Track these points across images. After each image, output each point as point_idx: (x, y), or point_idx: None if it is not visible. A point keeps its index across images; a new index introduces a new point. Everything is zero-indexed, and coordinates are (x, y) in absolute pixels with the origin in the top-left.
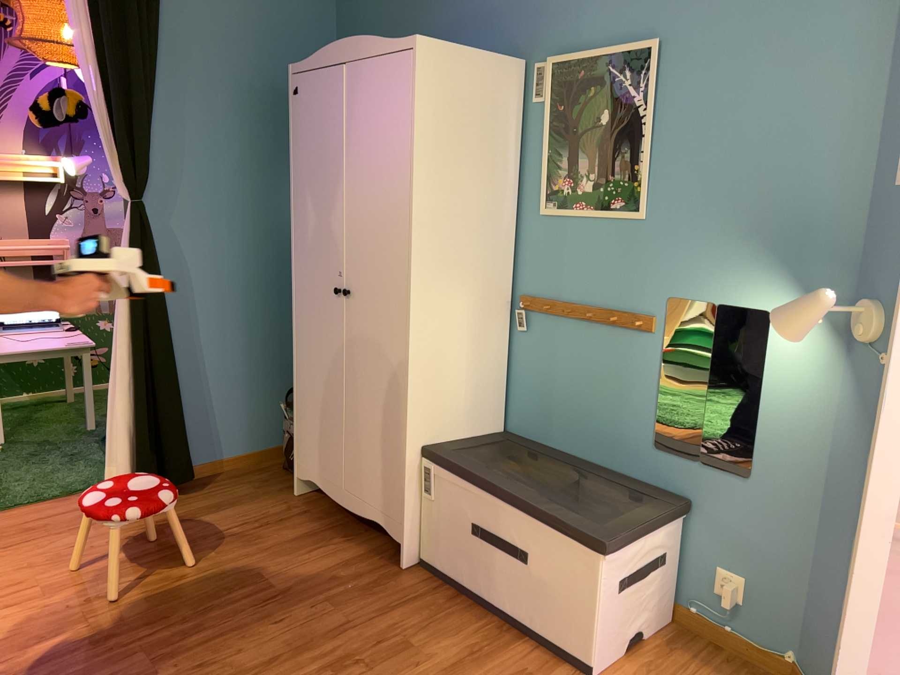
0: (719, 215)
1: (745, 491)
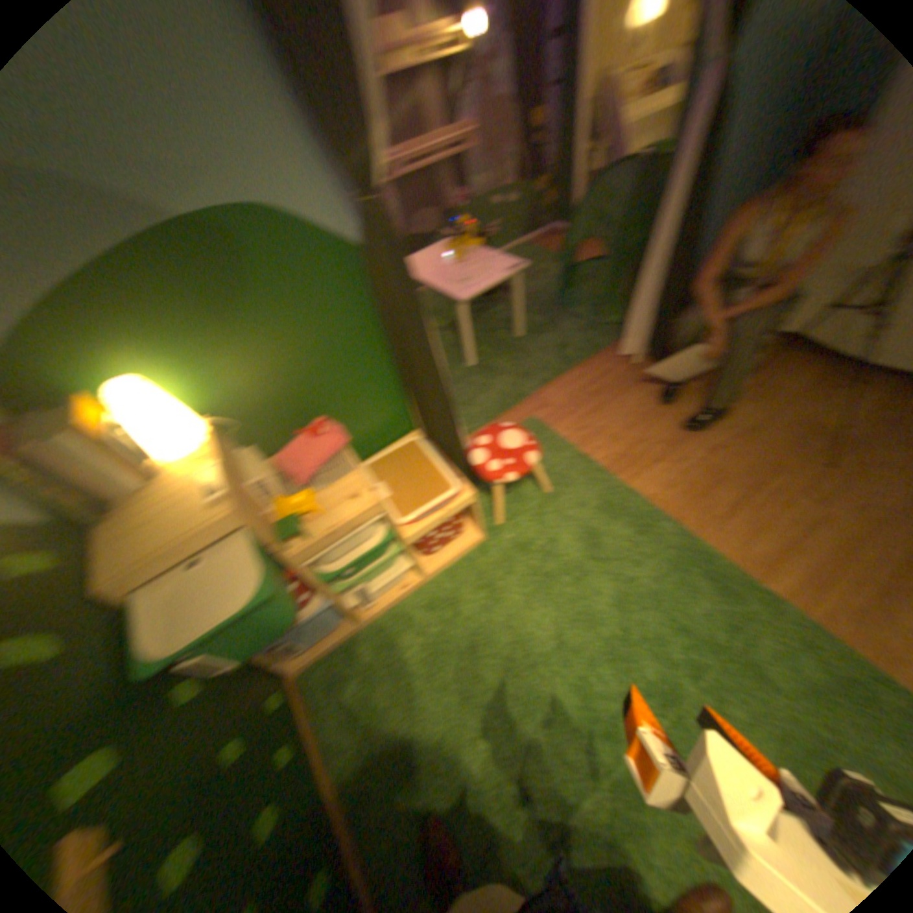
0: None
1: None
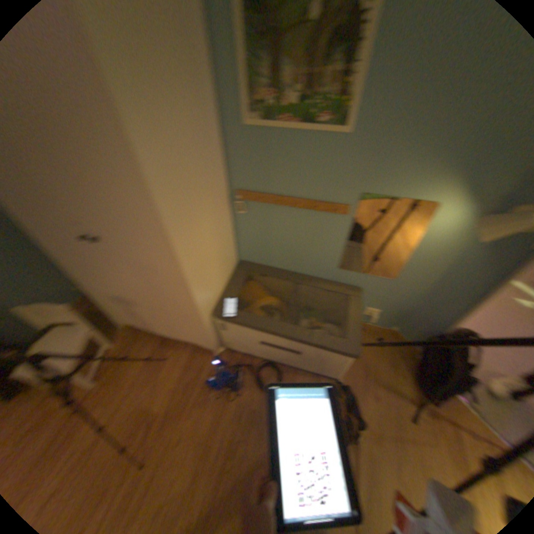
0: (425, 131)
1: (391, 285)
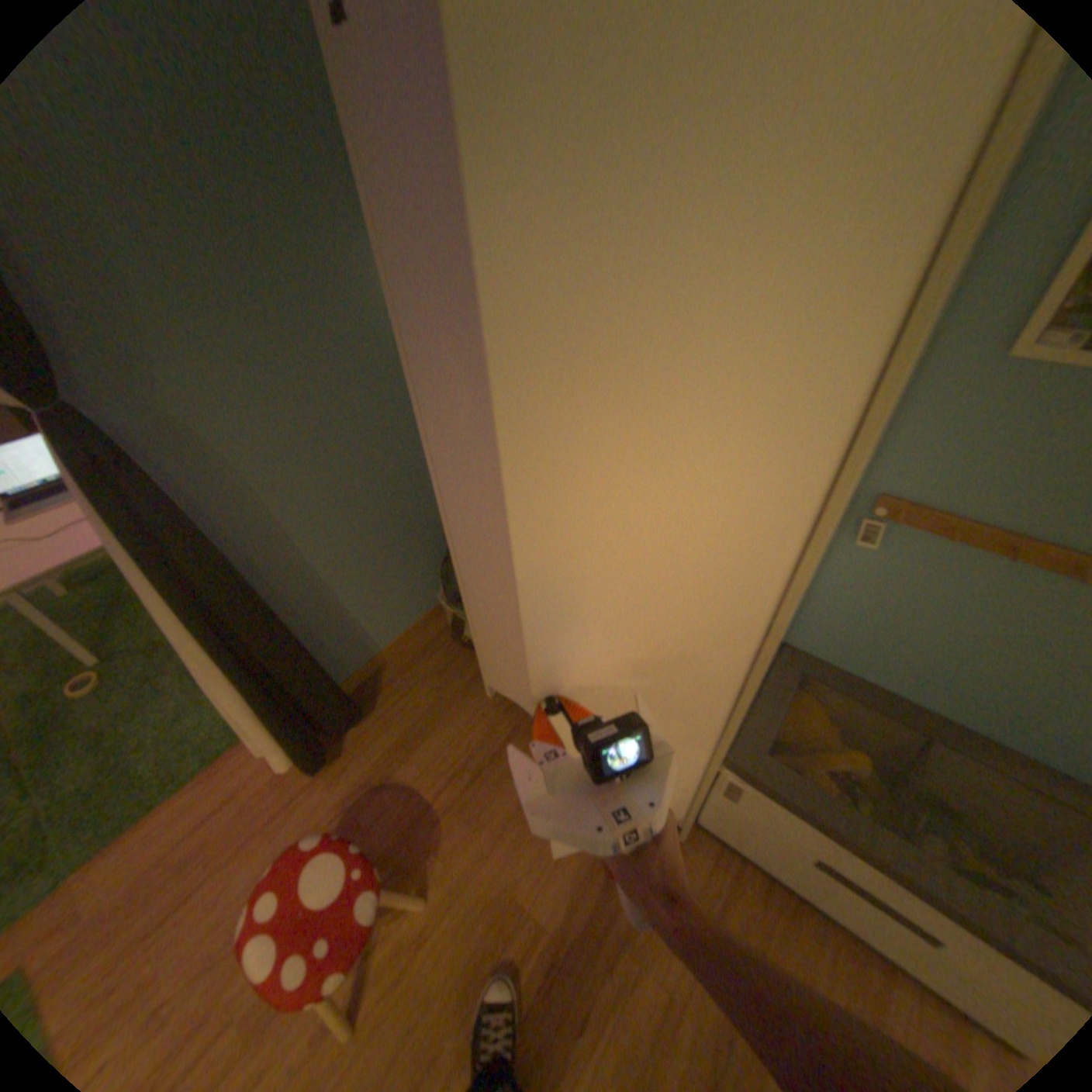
0: None
1: None
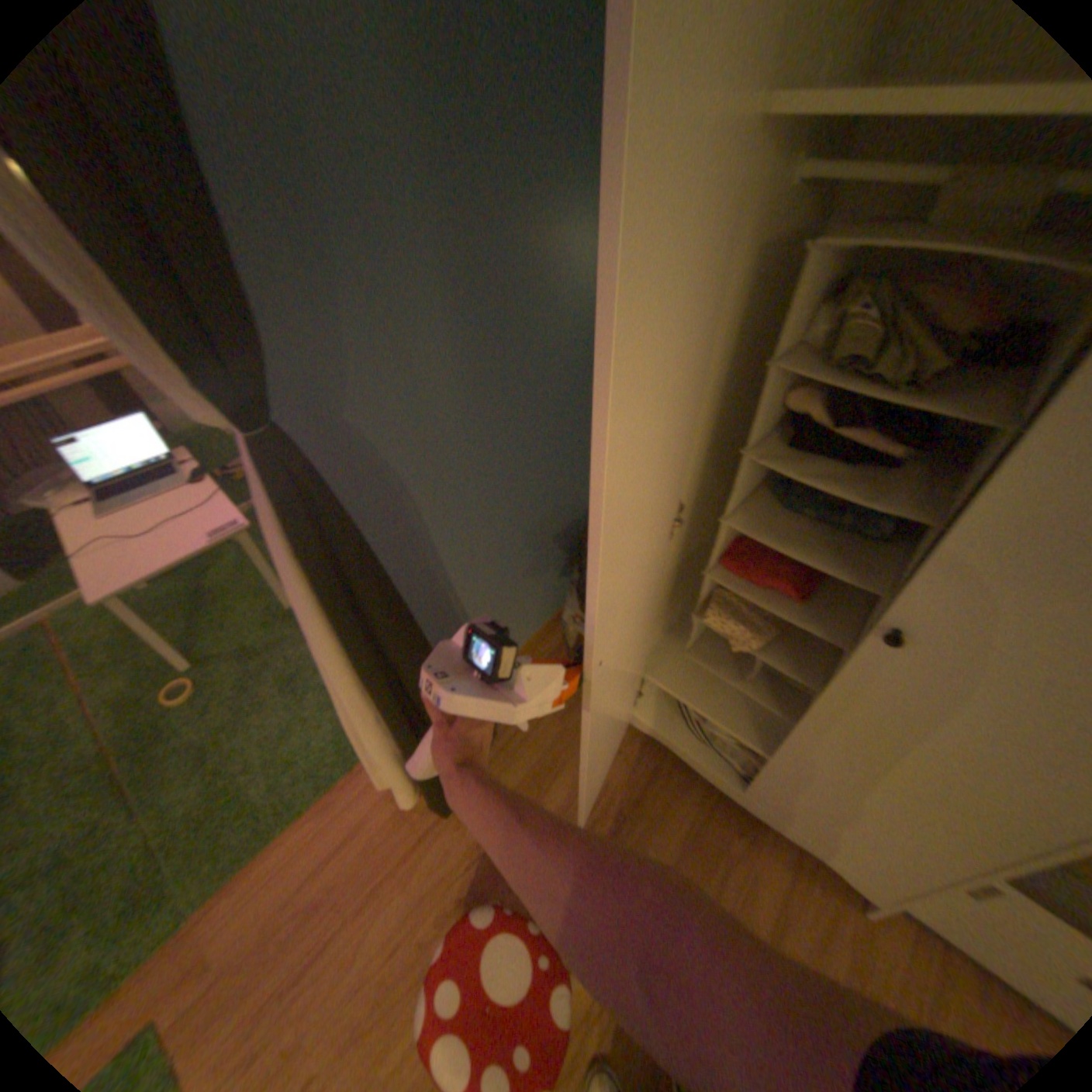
0: None
1: None
